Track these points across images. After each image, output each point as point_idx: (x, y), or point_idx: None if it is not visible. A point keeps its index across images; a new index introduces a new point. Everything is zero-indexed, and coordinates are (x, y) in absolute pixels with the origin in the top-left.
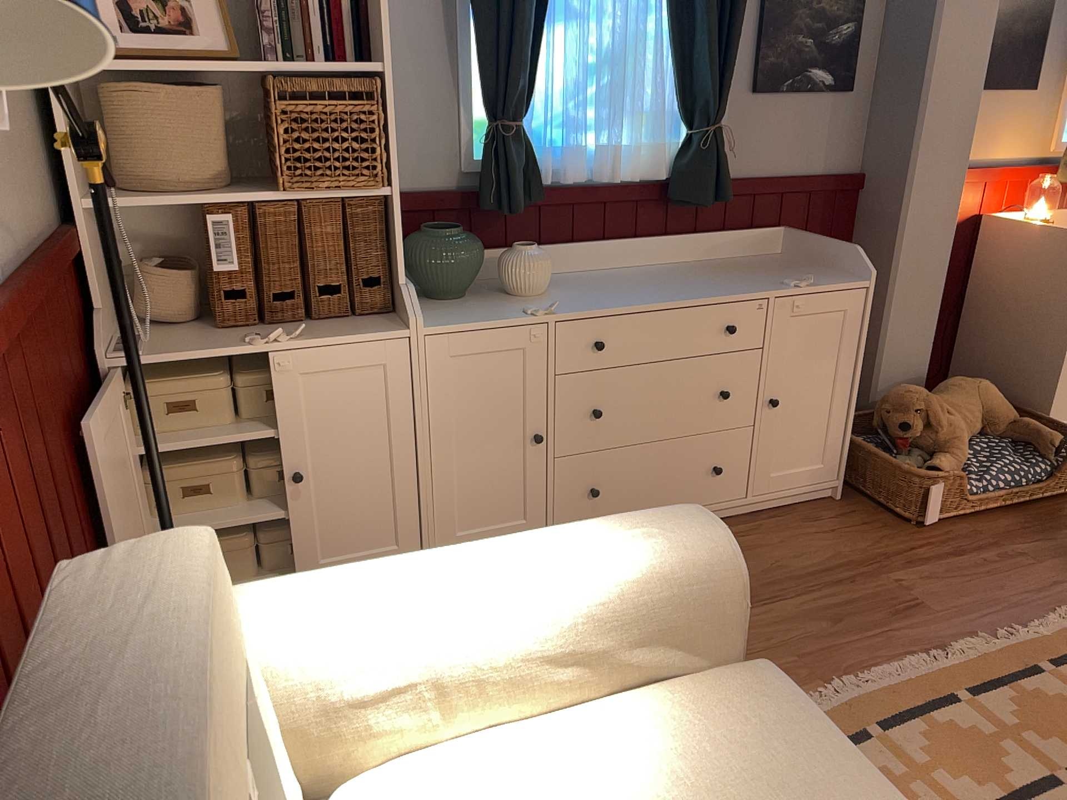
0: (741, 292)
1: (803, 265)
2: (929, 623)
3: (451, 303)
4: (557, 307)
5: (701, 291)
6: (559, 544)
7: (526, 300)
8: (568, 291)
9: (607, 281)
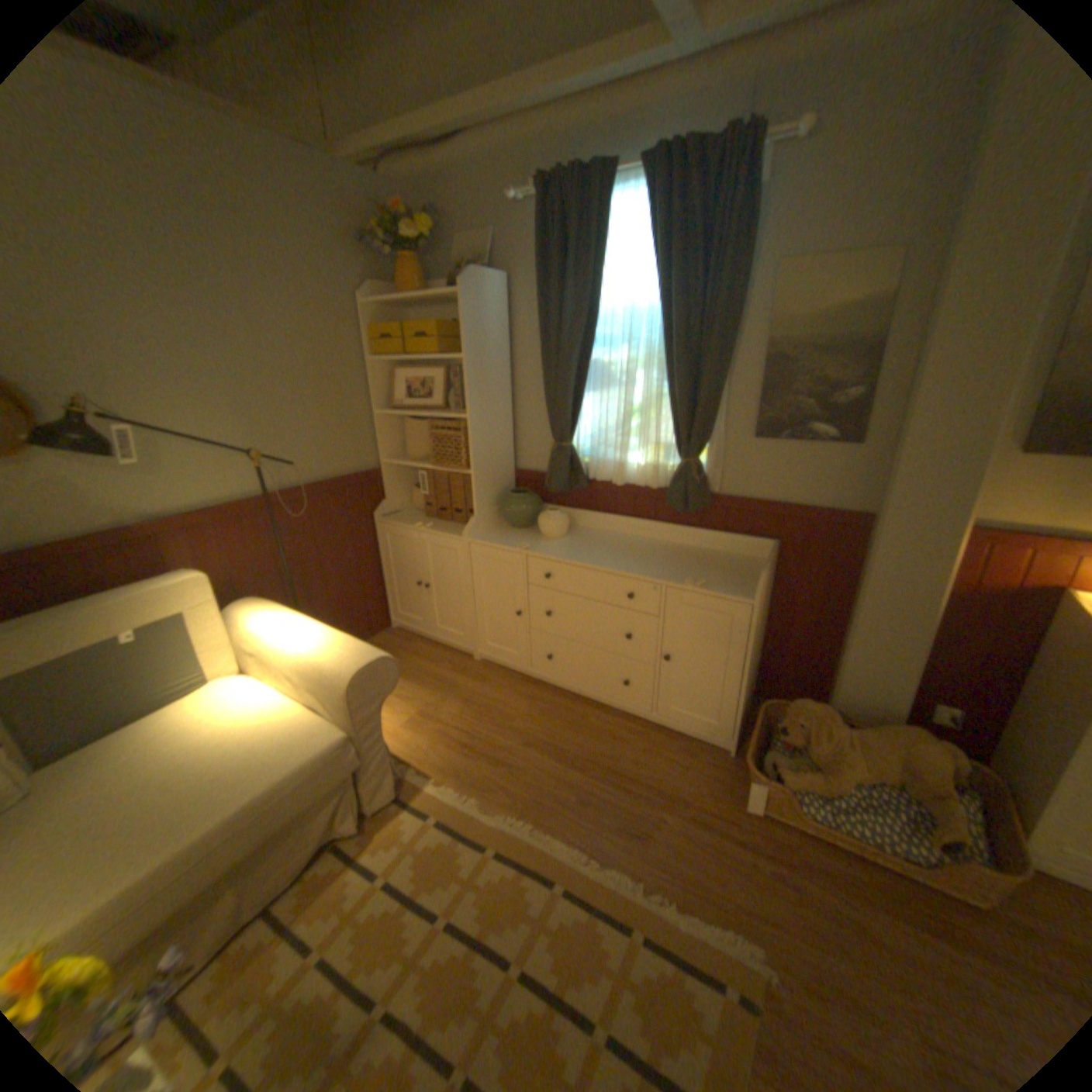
0: (644, 575)
1: (750, 574)
2: (627, 853)
3: (510, 531)
4: (537, 548)
5: (626, 565)
6: (324, 639)
7: (538, 540)
8: (569, 542)
9: (601, 543)
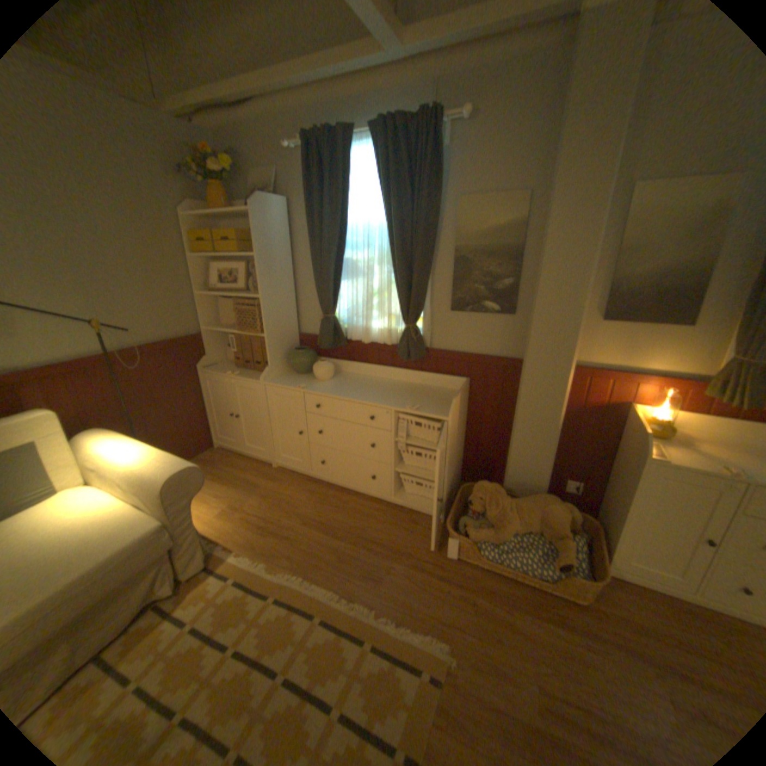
0: (380, 403)
1: (450, 400)
2: (366, 591)
3: (295, 376)
4: (311, 387)
5: (370, 397)
6: (147, 456)
7: (313, 382)
8: (334, 382)
9: (356, 383)
